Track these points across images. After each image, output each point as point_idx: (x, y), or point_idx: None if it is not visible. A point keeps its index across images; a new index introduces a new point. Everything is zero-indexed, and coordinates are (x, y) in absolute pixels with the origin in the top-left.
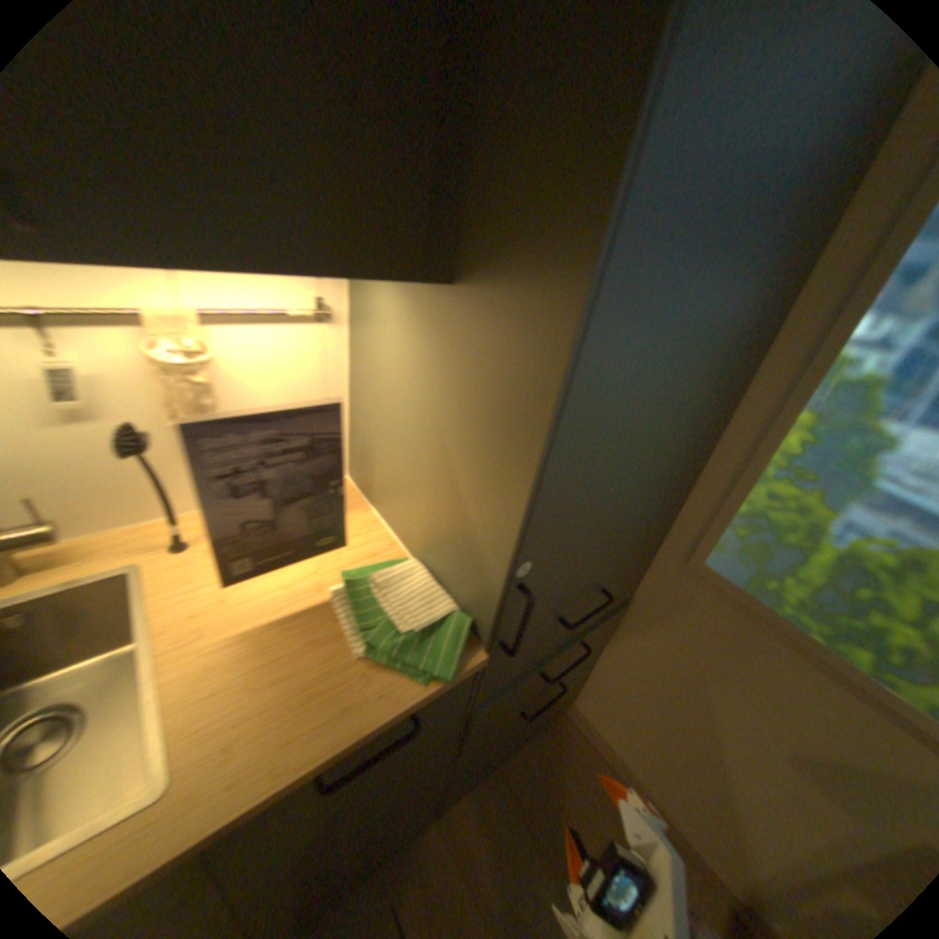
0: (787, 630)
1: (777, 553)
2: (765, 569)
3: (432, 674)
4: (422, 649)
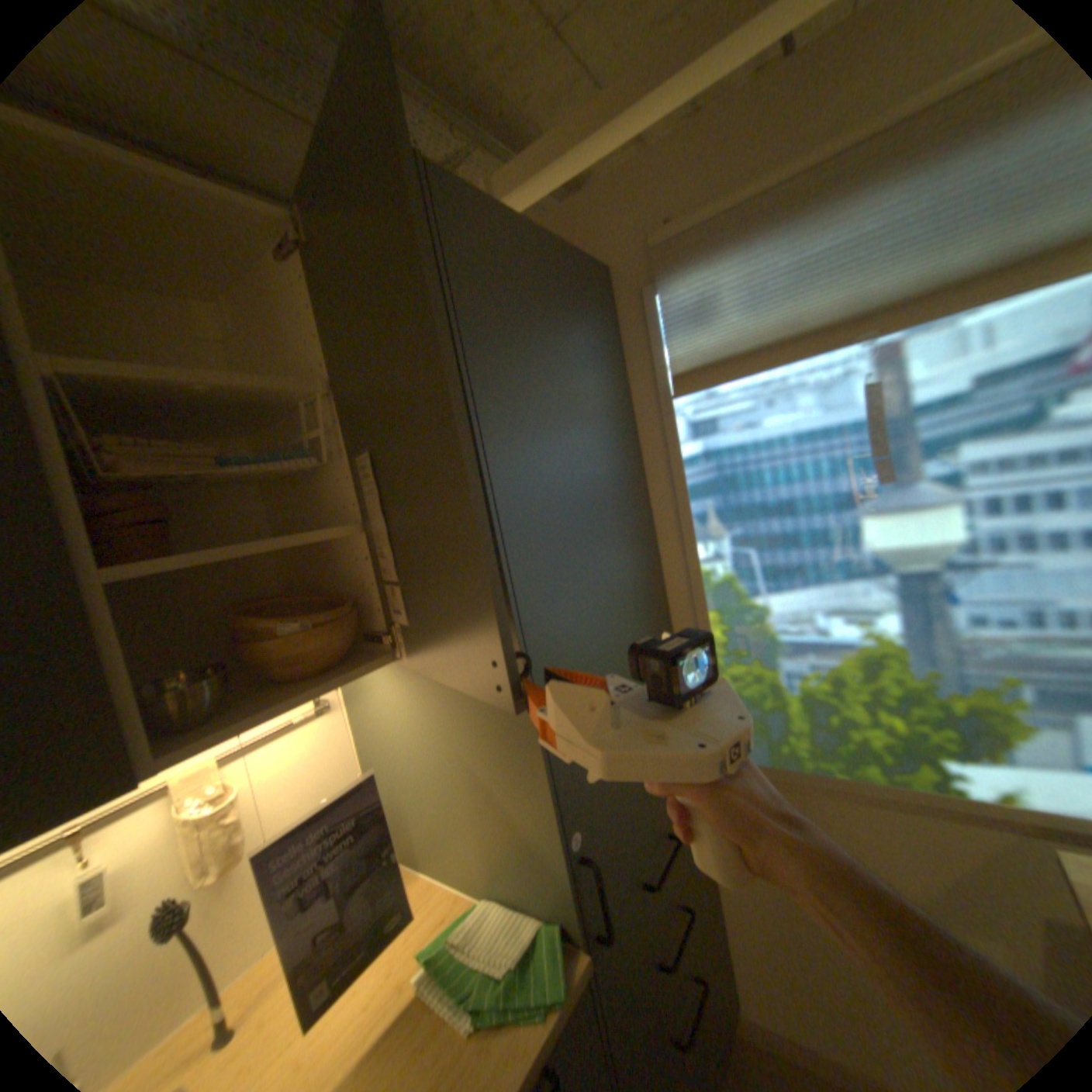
0: (821, 784)
1: (768, 722)
2: (771, 740)
3: (545, 1003)
4: (526, 983)
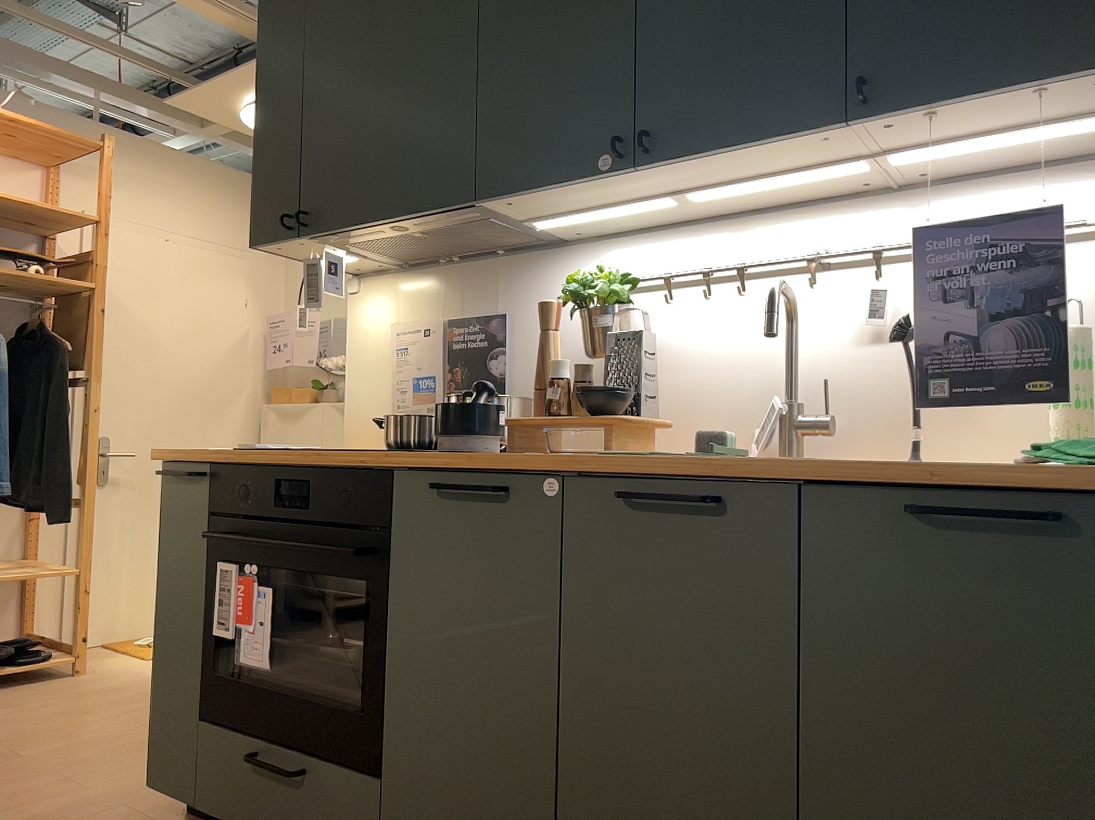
0: None
1: None
2: None
3: None
4: None
